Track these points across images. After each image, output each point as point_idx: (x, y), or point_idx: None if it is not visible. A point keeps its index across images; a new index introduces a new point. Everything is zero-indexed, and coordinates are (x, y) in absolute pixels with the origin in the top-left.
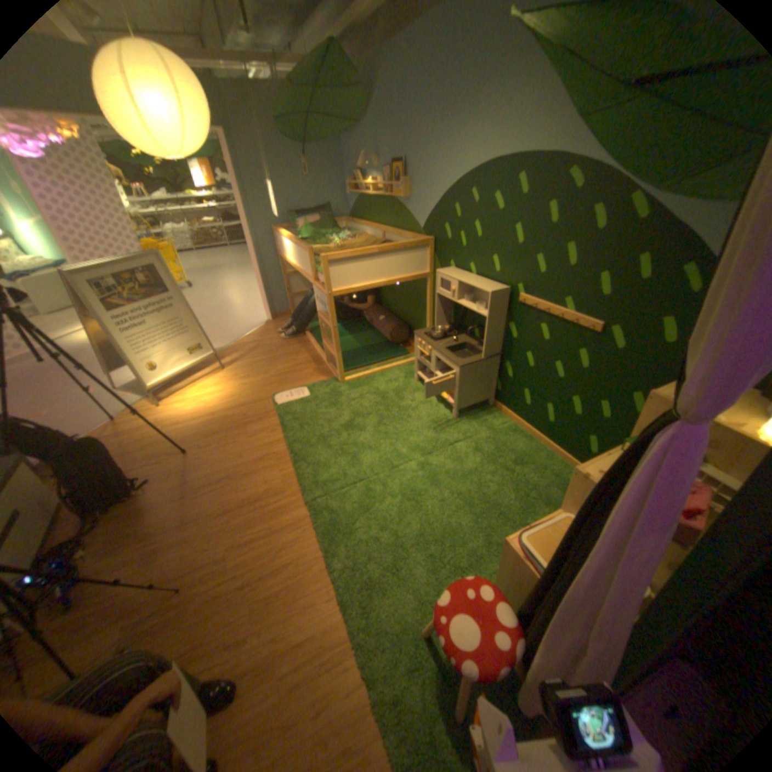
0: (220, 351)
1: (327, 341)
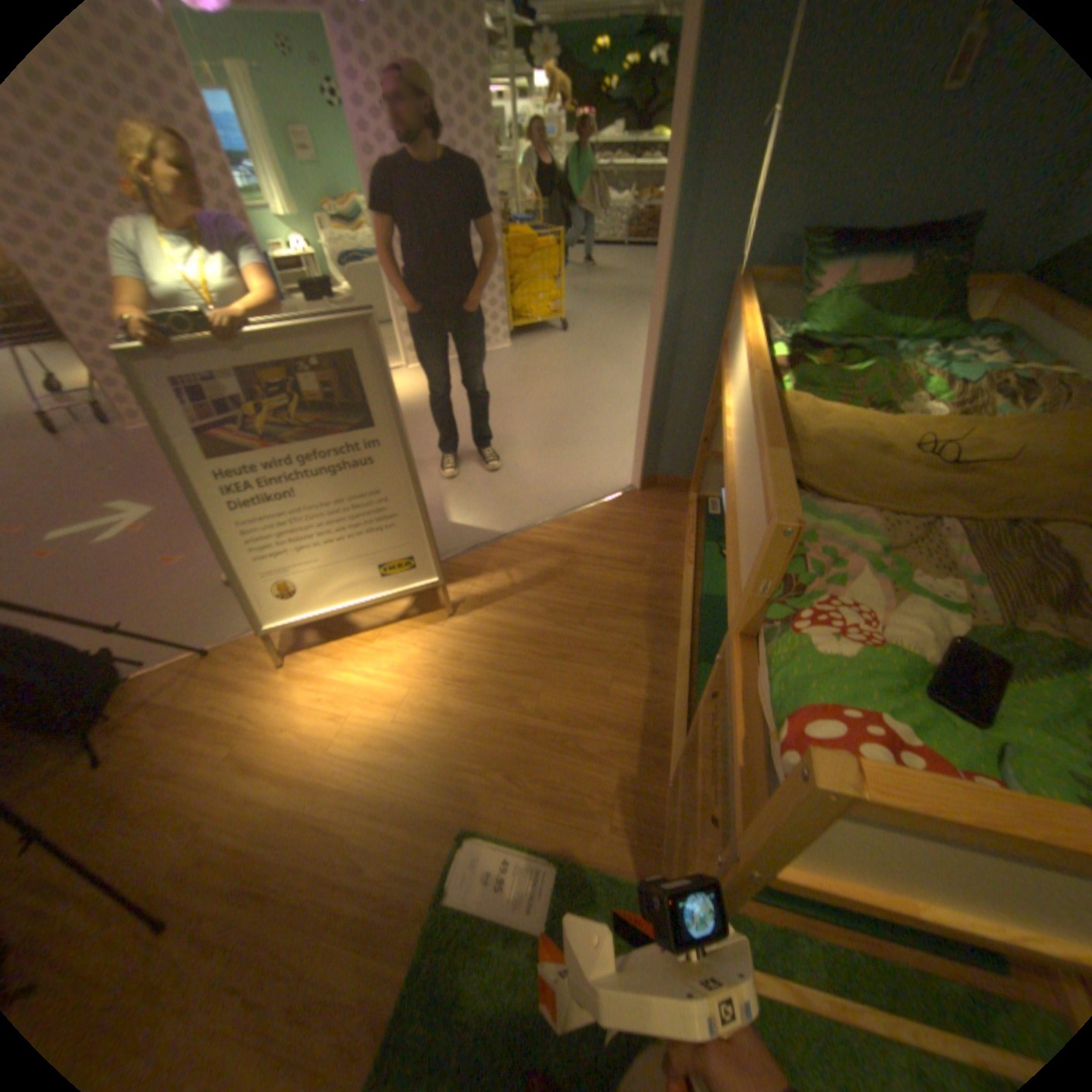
0: (489, 545)
1: (697, 782)
